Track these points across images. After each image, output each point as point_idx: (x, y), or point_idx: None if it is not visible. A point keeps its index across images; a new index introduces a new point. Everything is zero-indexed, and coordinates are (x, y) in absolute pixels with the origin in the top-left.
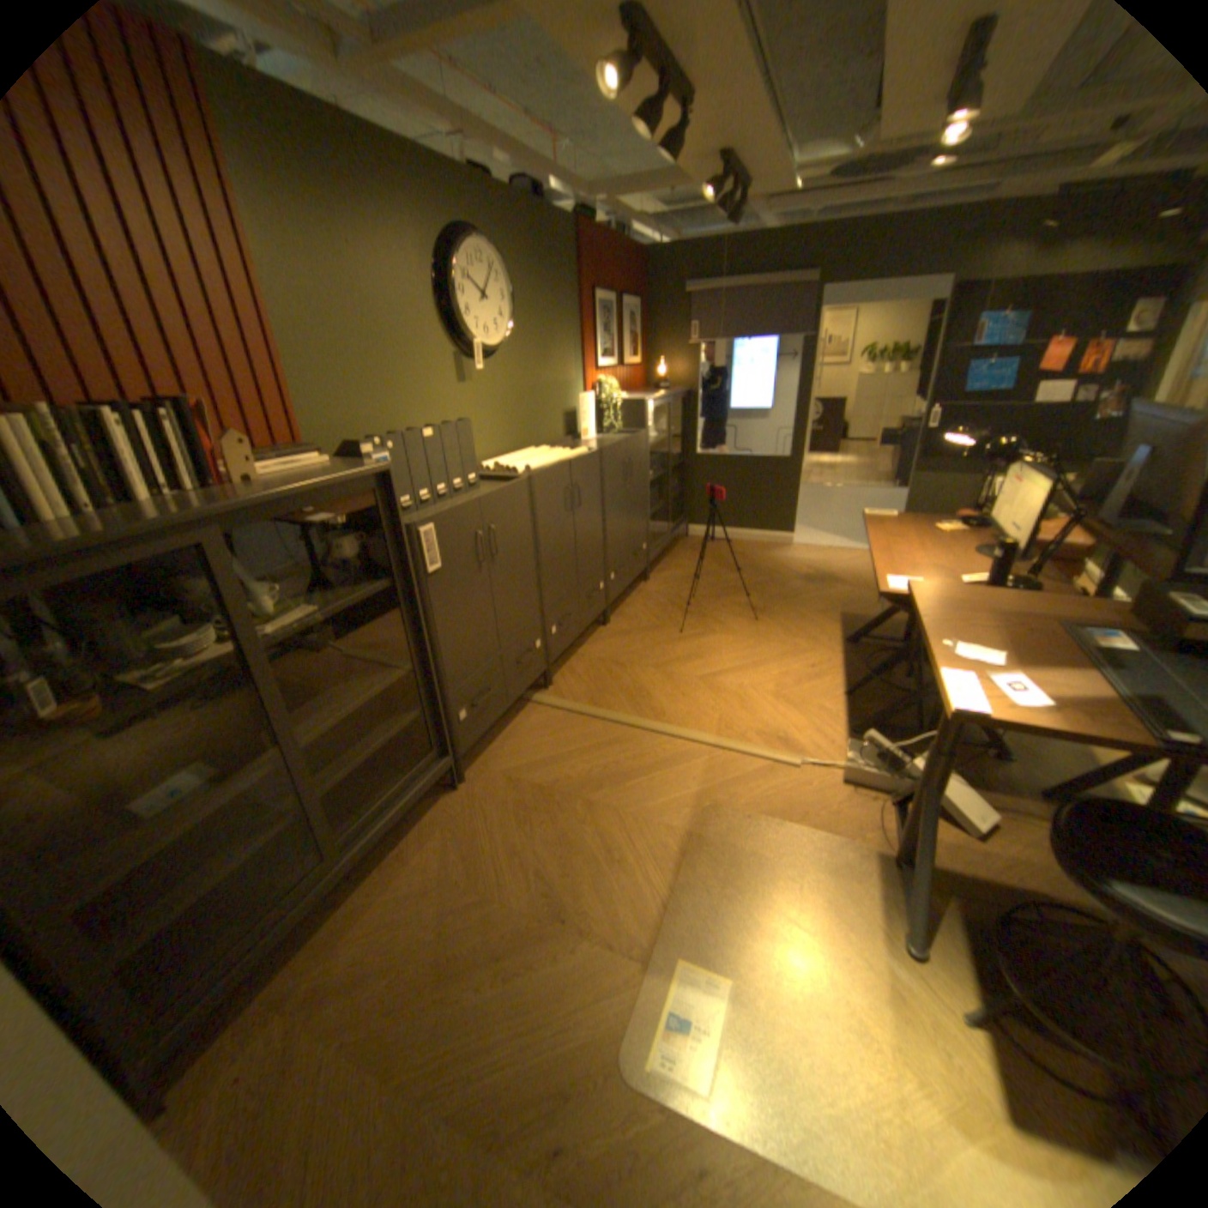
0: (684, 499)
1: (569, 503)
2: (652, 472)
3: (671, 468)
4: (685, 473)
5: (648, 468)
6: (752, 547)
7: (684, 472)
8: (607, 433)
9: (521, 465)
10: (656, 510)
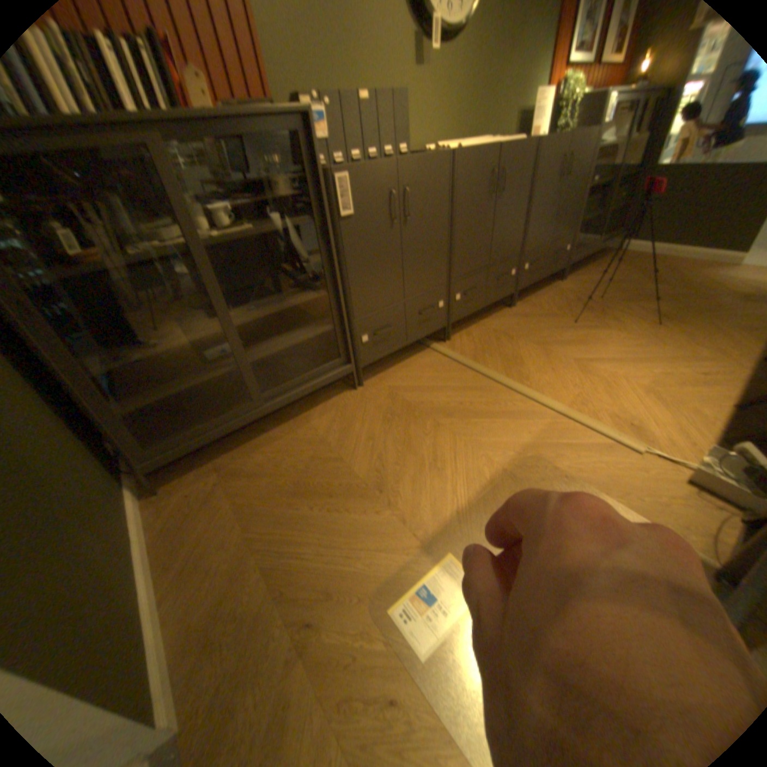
0: (630, 208)
1: (493, 183)
2: (600, 174)
3: (623, 173)
4: (639, 181)
5: (594, 165)
6: (691, 260)
7: (638, 179)
8: (560, 129)
9: (454, 142)
10: (594, 213)
